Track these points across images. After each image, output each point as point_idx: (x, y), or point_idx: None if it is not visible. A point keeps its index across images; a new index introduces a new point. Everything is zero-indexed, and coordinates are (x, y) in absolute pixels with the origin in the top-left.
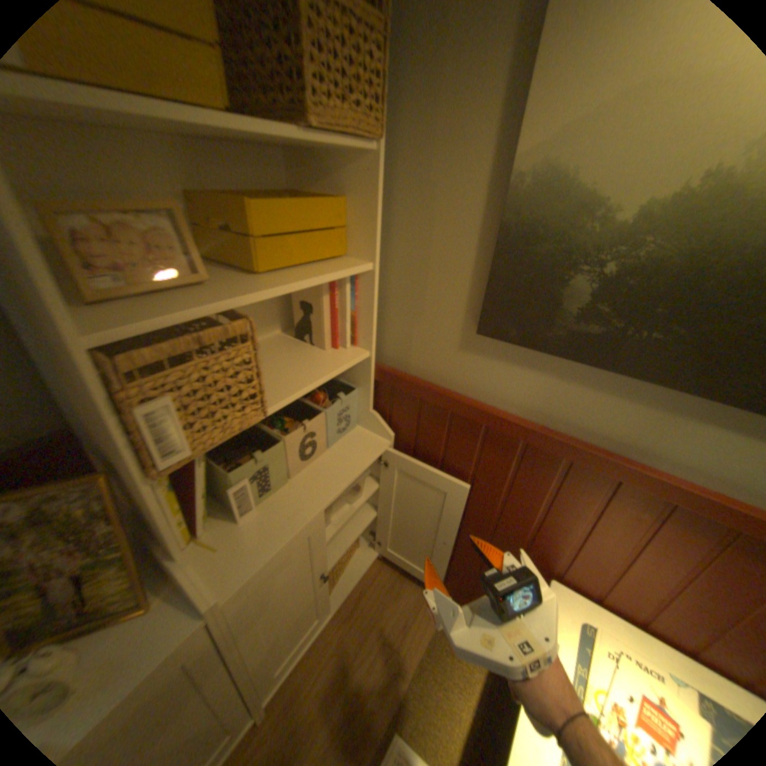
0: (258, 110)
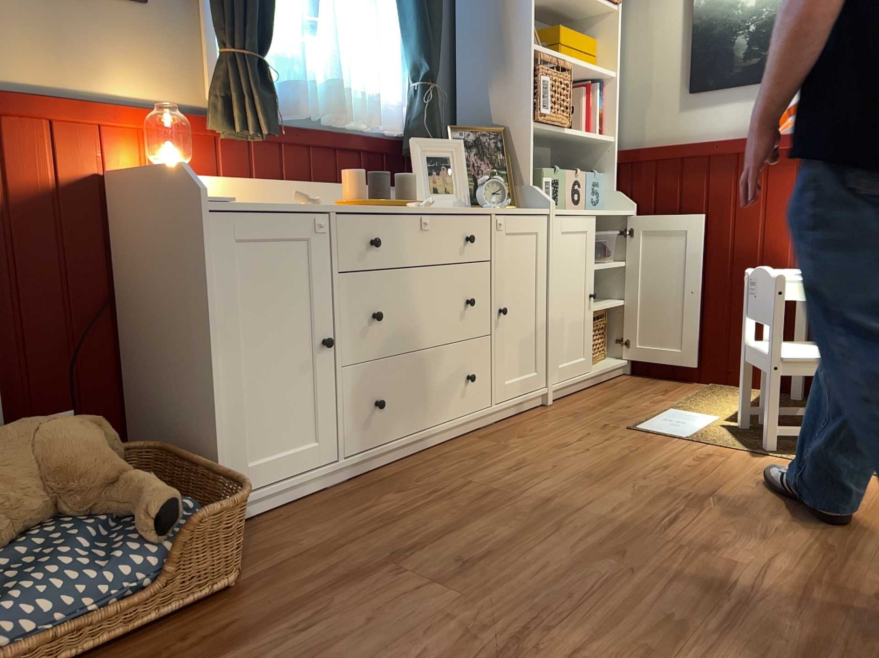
0: None
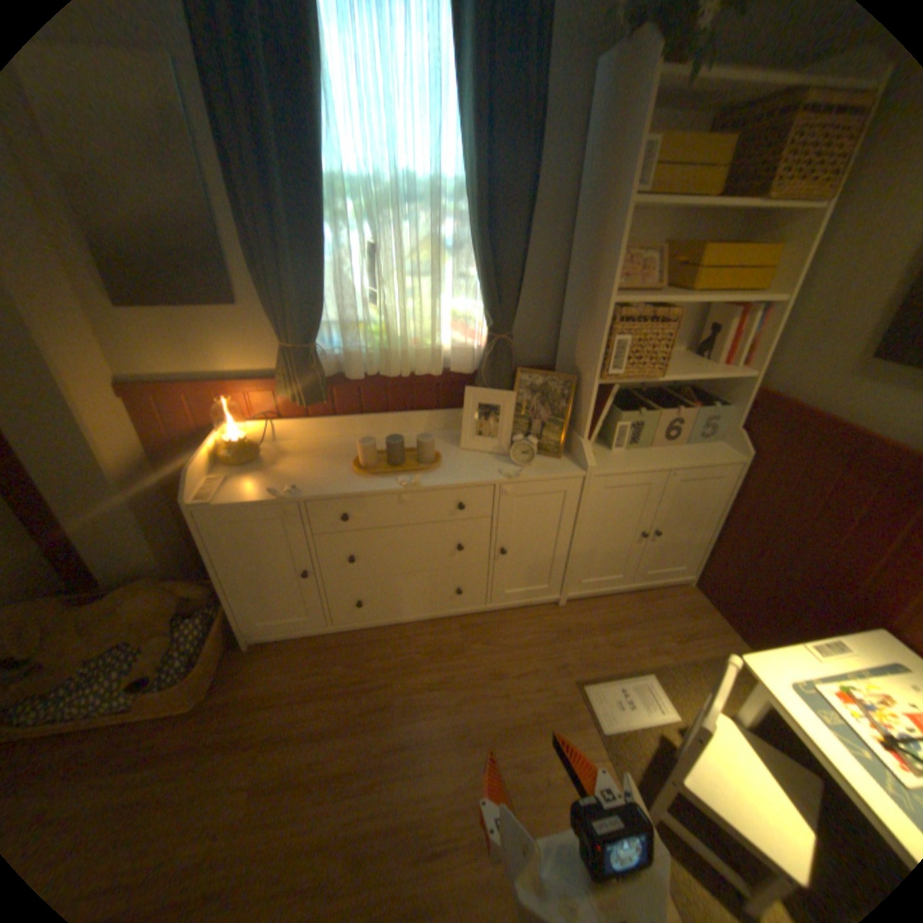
0: (735, 191)
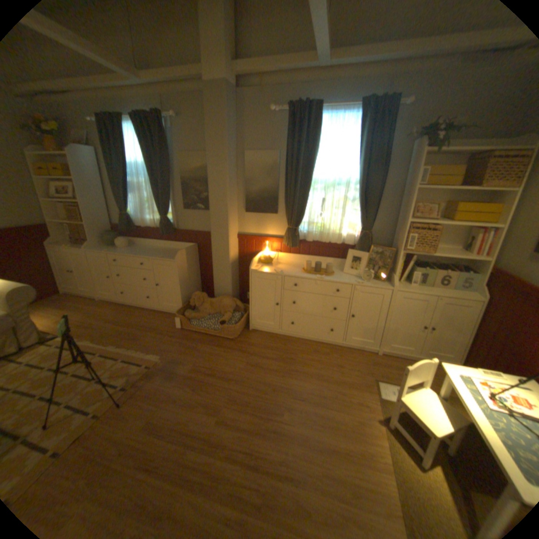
0: (473, 183)
